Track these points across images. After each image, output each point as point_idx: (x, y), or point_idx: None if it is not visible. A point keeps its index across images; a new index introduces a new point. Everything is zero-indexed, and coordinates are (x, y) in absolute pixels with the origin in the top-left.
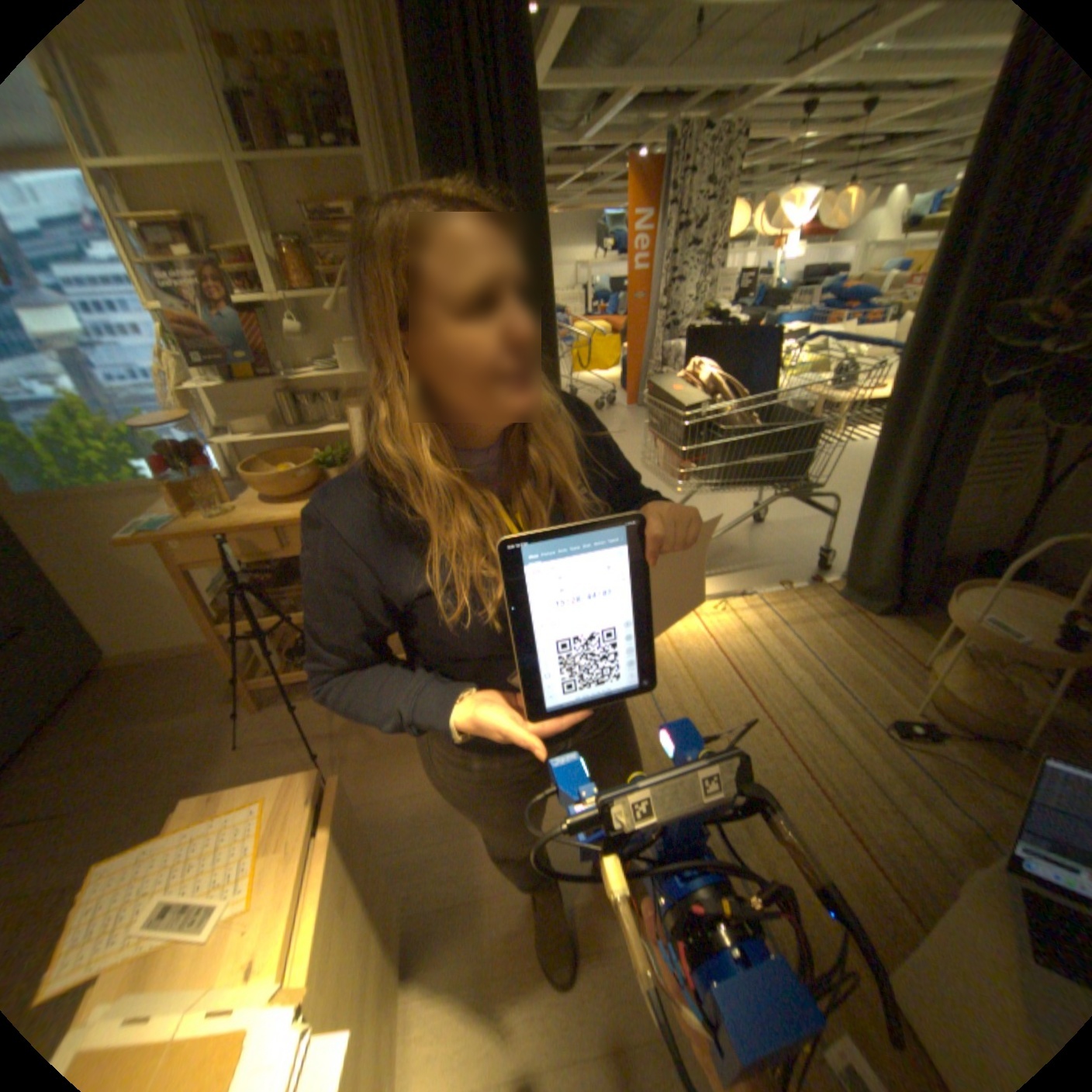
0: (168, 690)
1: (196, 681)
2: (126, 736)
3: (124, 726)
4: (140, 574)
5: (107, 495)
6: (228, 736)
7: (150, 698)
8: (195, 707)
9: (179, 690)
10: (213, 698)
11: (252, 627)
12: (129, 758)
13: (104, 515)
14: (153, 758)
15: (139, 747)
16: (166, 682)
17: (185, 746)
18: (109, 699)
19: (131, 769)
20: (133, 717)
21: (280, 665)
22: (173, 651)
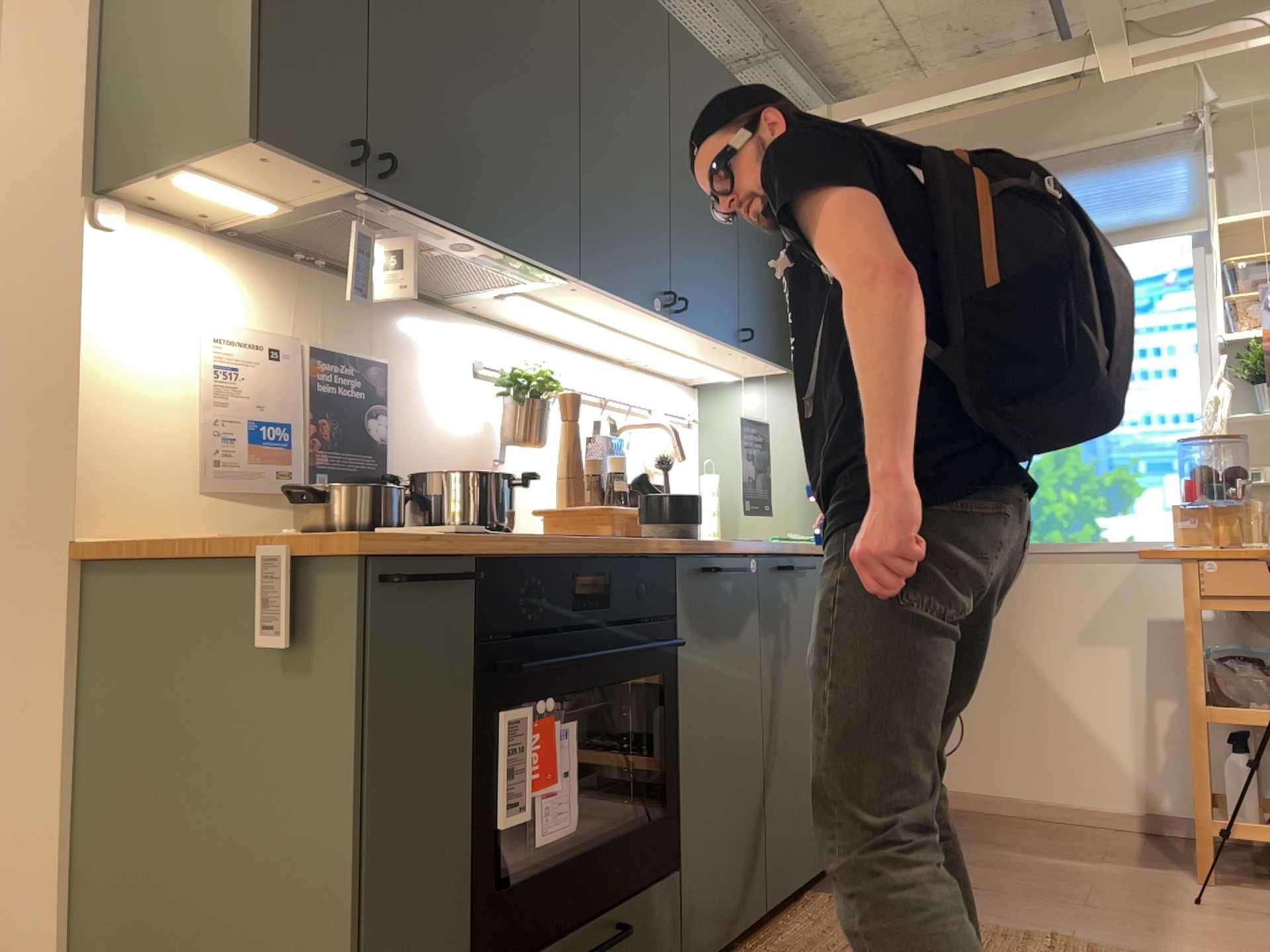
0: (1040, 836)
1: (1079, 839)
2: (1008, 855)
3: (999, 847)
4: (1043, 667)
5: (1053, 555)
6: (1177, 890)
7: (1018, 836)
8: (1096, 857)
9: (1057, 839)
10: (1120, 857)
11: (1264, 714)
12: (1029, 870)
13: (1038, 579)
14: (1065, 878)
15: (1036, 866)
16: (1031, 830)
17: (1110, 882)
18: (958, 825)
19: (1040, 878)
20: (1005, 844)
21: (1261, 821)
22: (1033, 801)
